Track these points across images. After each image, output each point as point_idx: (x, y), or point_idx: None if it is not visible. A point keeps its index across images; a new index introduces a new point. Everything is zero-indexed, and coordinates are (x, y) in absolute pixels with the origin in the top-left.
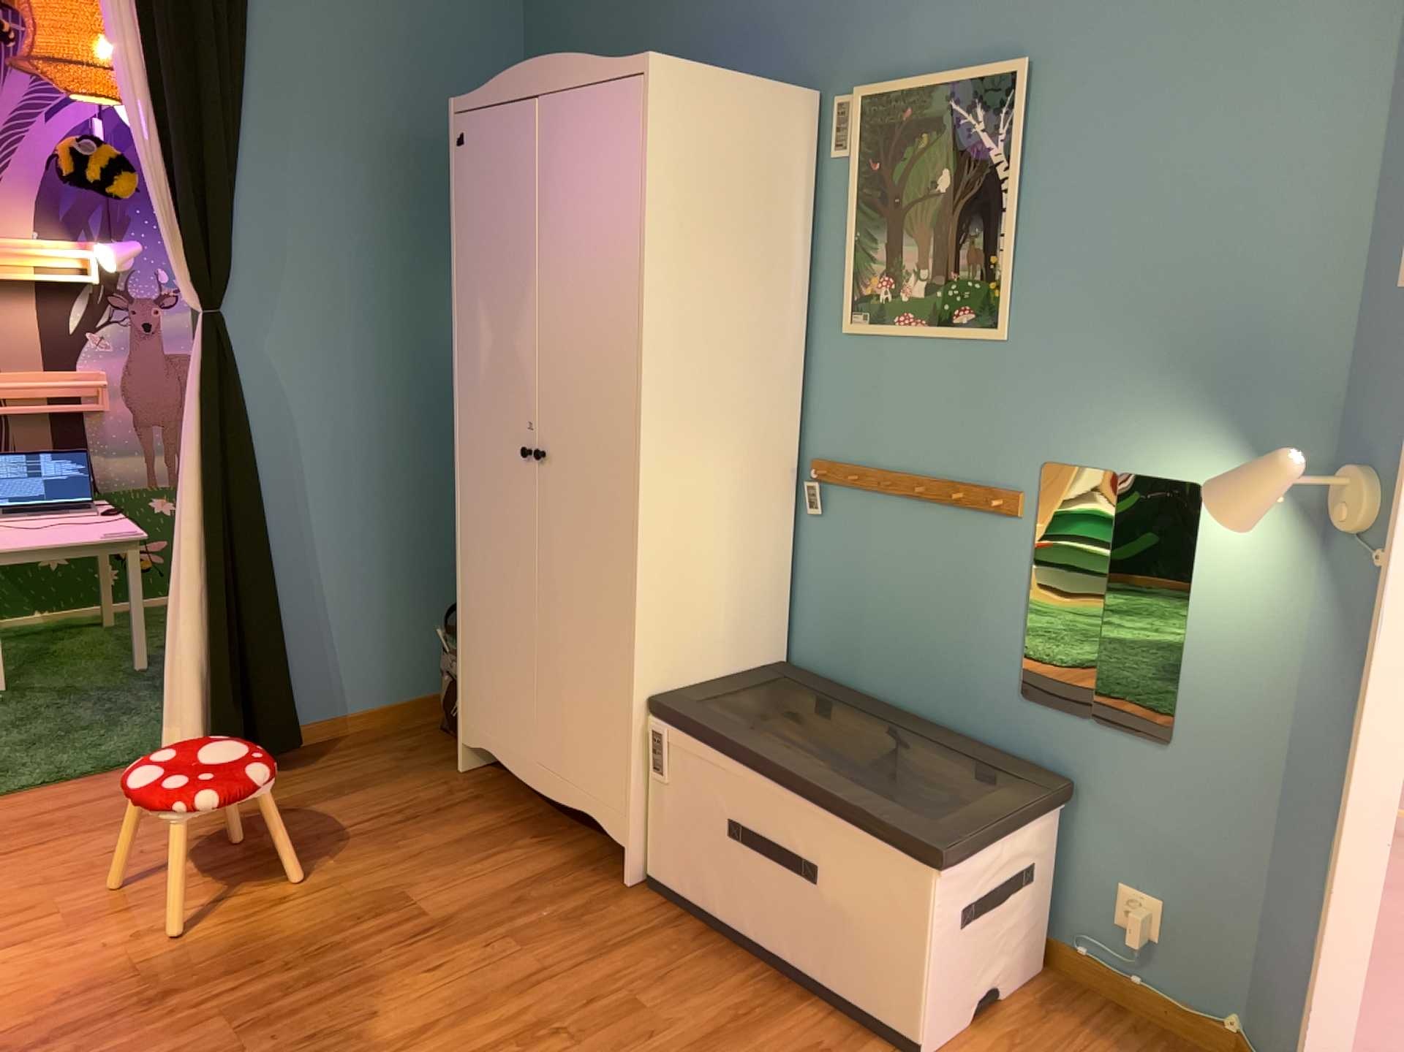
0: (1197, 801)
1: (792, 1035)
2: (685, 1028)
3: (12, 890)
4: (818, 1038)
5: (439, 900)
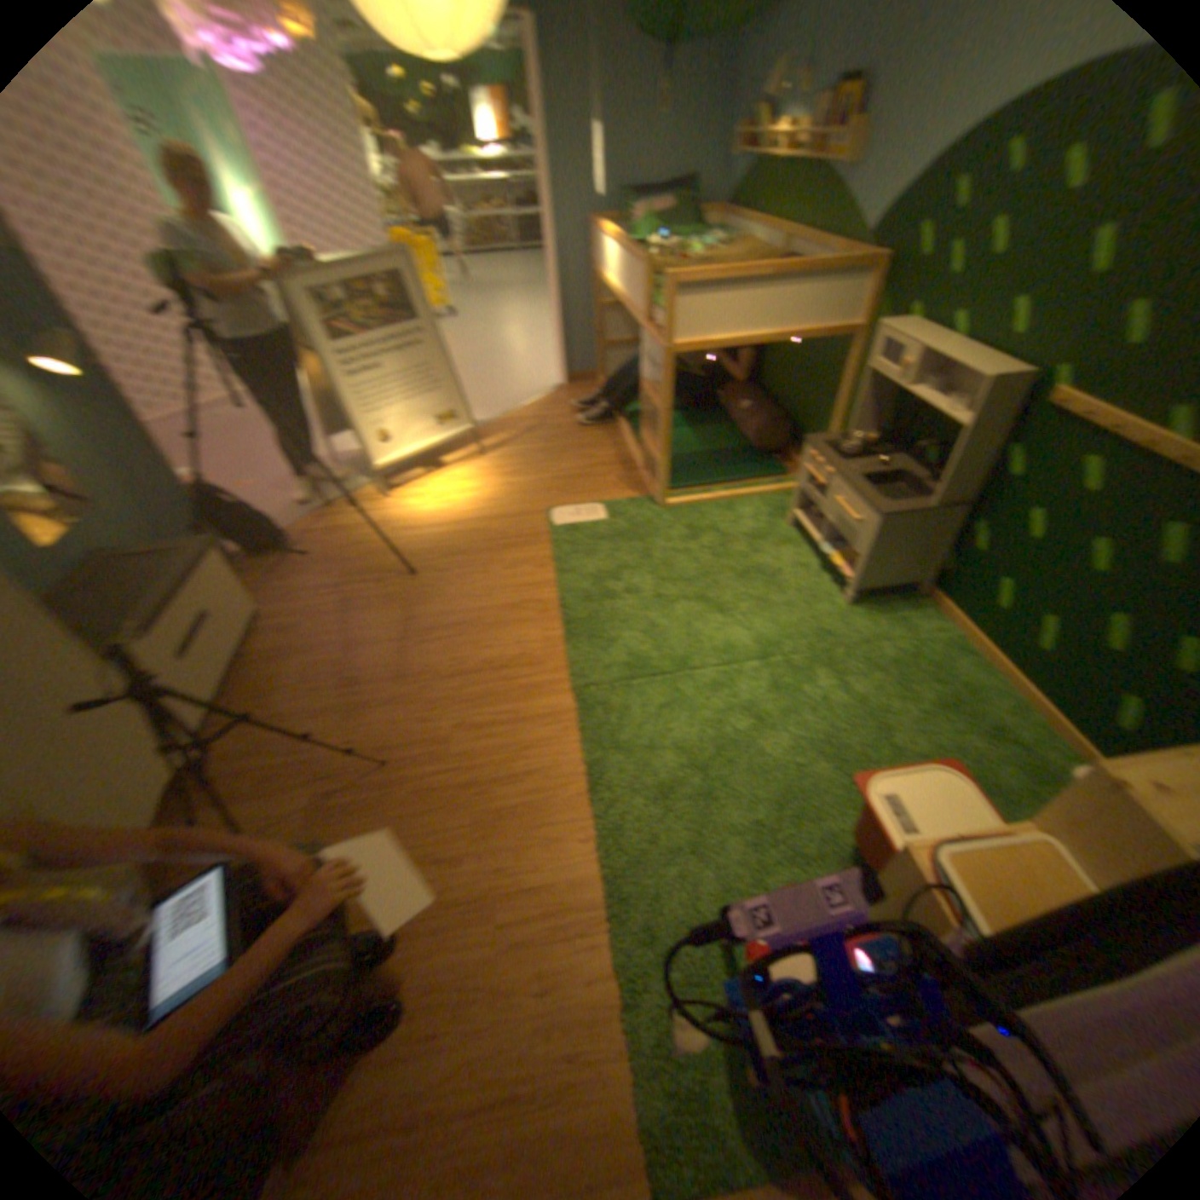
0: (123, 514)
1: (279, 641)
2: (302, 662)
3: (514, 995)
4: (274, 637)
5: (292, 807)
